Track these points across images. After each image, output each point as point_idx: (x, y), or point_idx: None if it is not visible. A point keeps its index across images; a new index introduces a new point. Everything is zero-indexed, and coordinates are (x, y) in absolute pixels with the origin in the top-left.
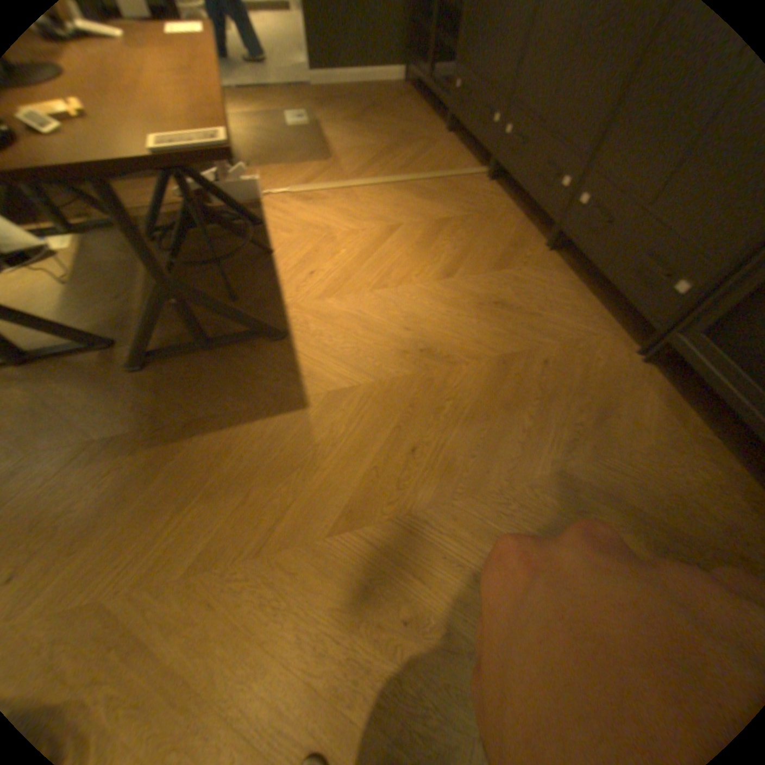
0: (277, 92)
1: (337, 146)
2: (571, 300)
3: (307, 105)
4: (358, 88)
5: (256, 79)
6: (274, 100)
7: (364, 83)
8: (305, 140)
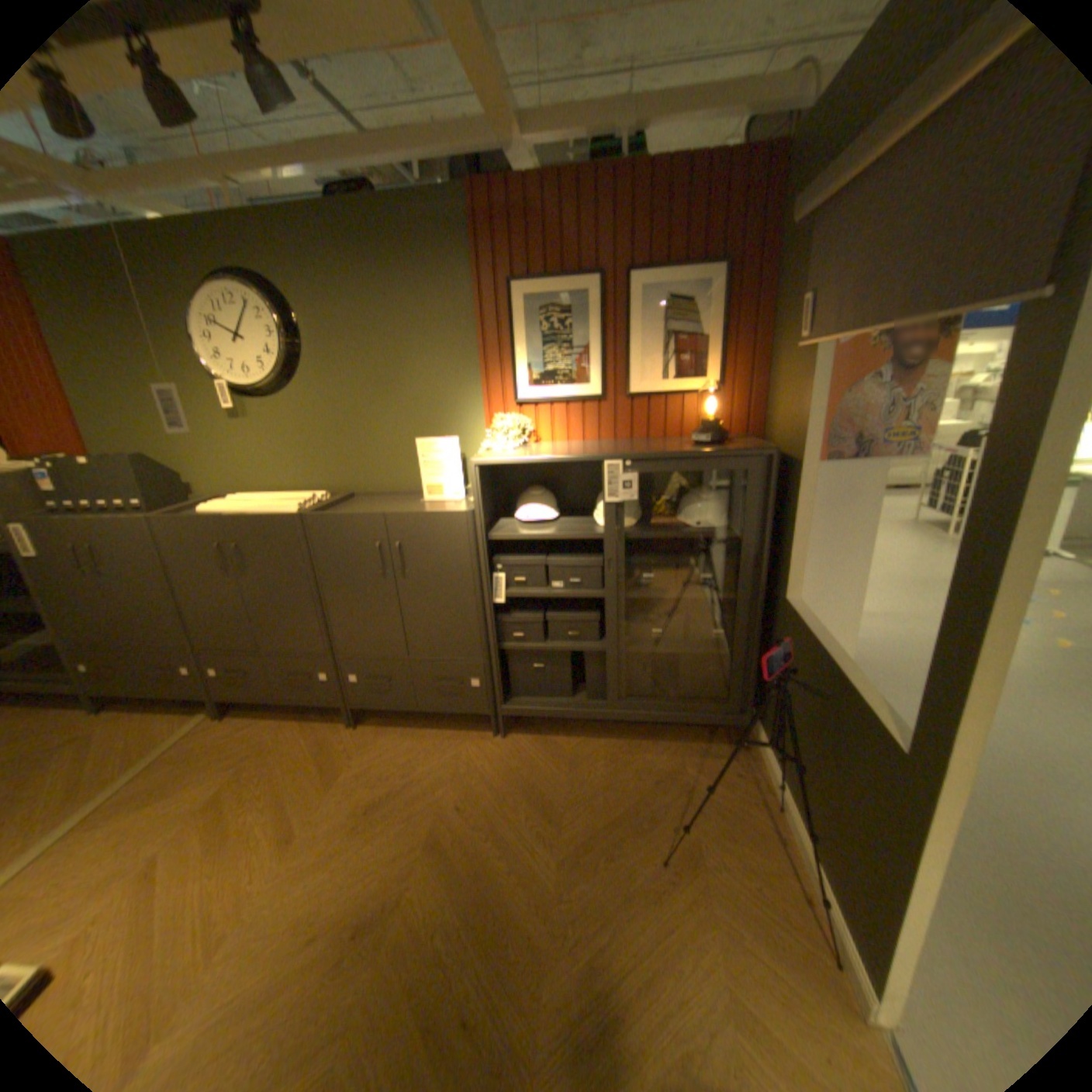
0: None
1: None
2: (416, 746)
3: None
4: None
5: None
6: None
7: None
8: None
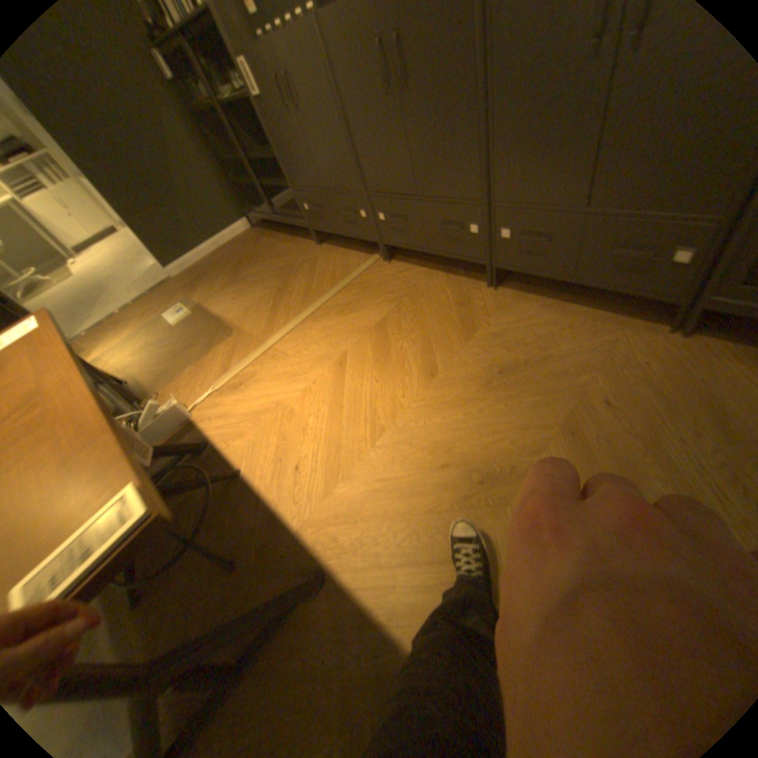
0: (147, 301)
1: (233, 316)
2: (562, 321)
3: (181, 296)
4: (218, 256)
5: (120, 302)
6: (148, 310)
7: (220, 249)
8: (199, 329)
